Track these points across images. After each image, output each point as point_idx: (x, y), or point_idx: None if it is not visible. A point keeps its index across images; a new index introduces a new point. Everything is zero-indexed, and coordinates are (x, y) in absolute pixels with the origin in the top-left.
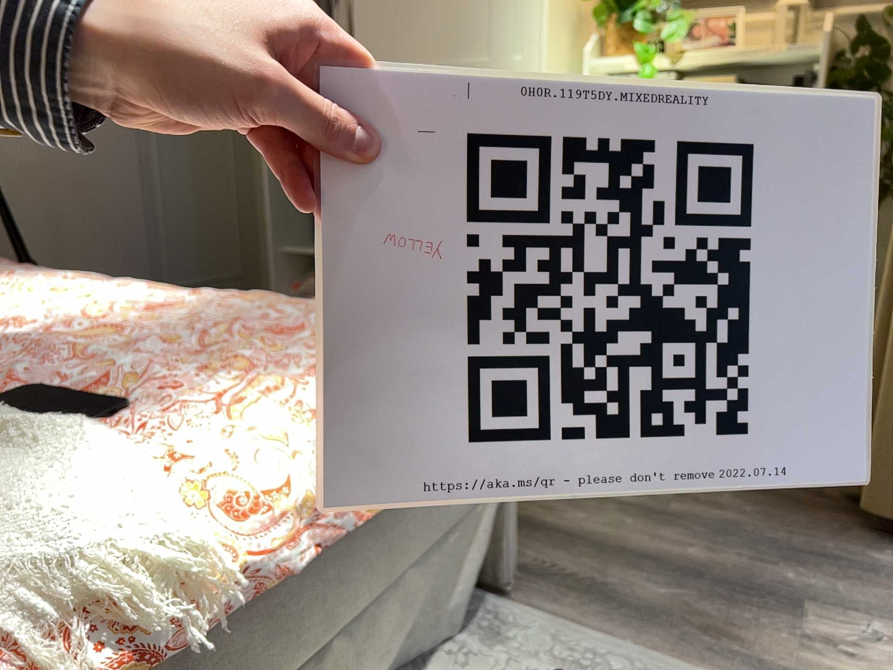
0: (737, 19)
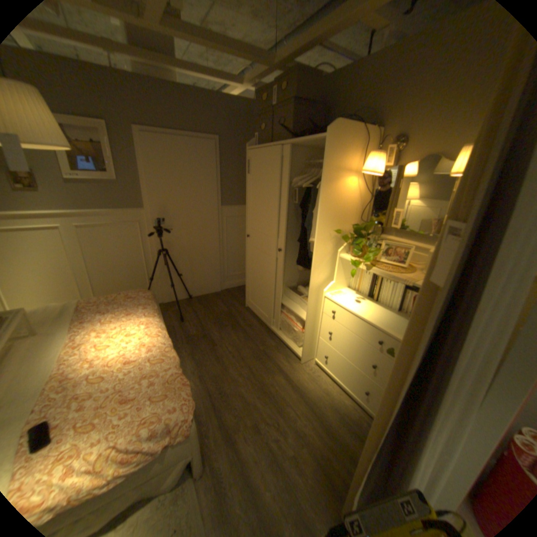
0: (410, 250)
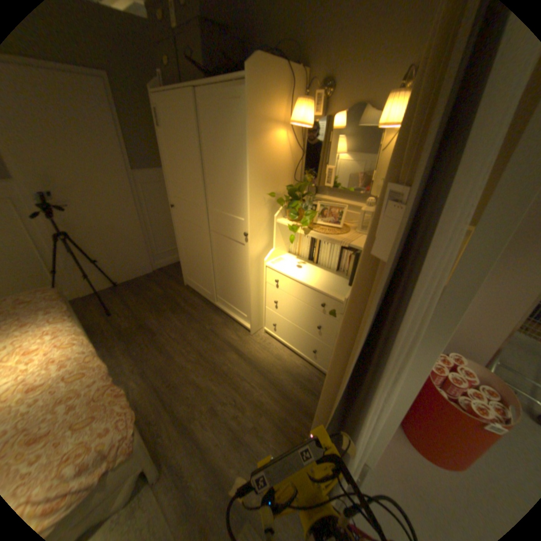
0: (344, 209)
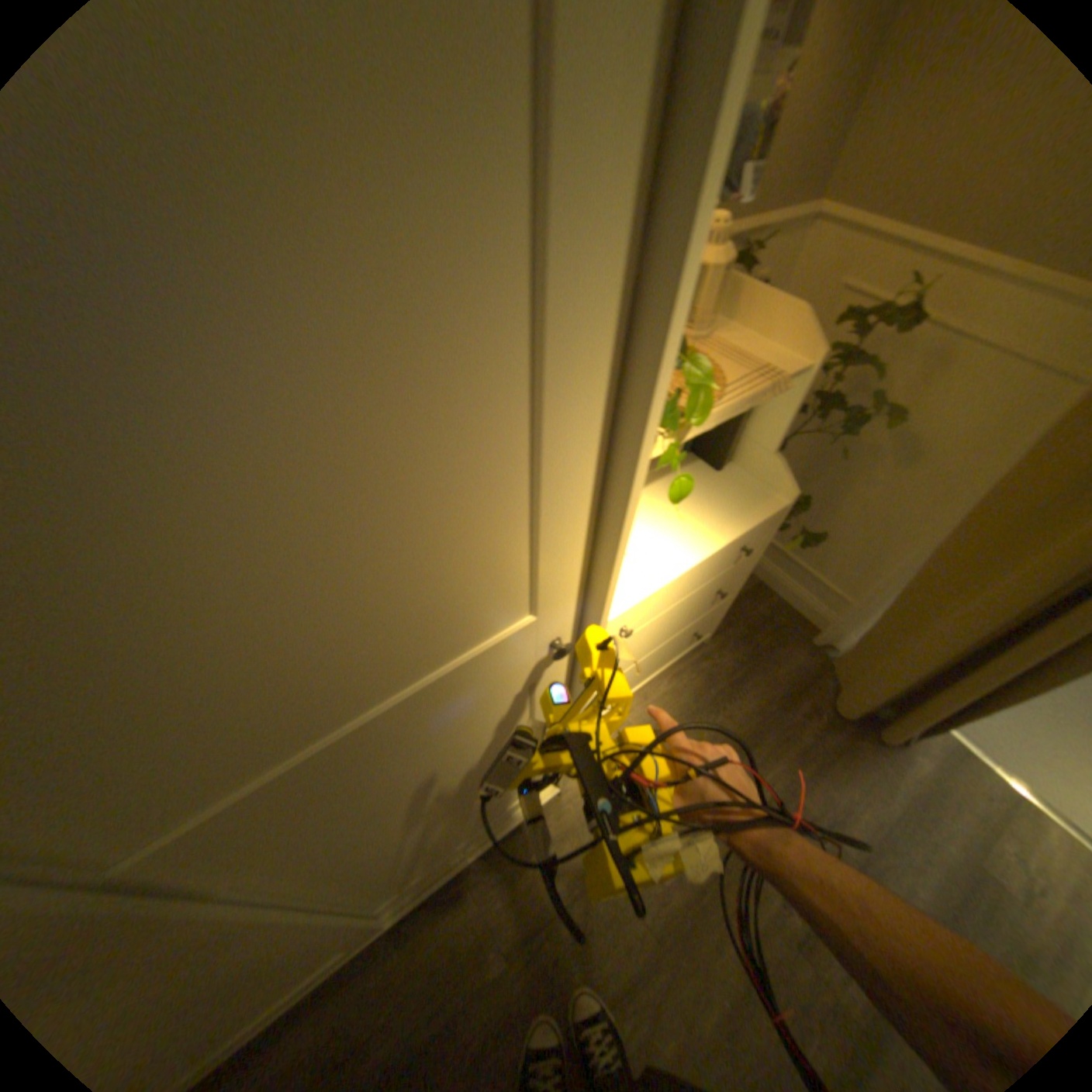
0: None
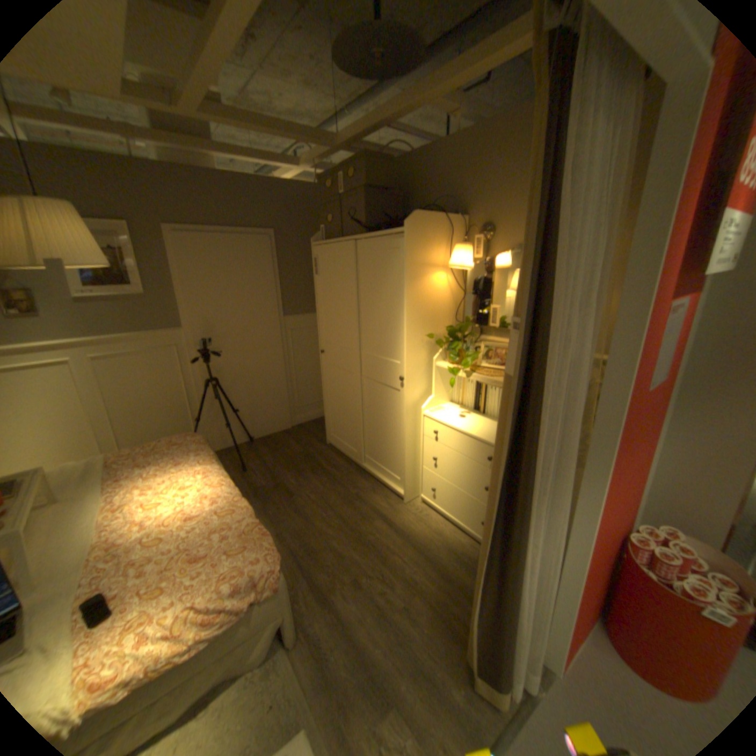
0: None
